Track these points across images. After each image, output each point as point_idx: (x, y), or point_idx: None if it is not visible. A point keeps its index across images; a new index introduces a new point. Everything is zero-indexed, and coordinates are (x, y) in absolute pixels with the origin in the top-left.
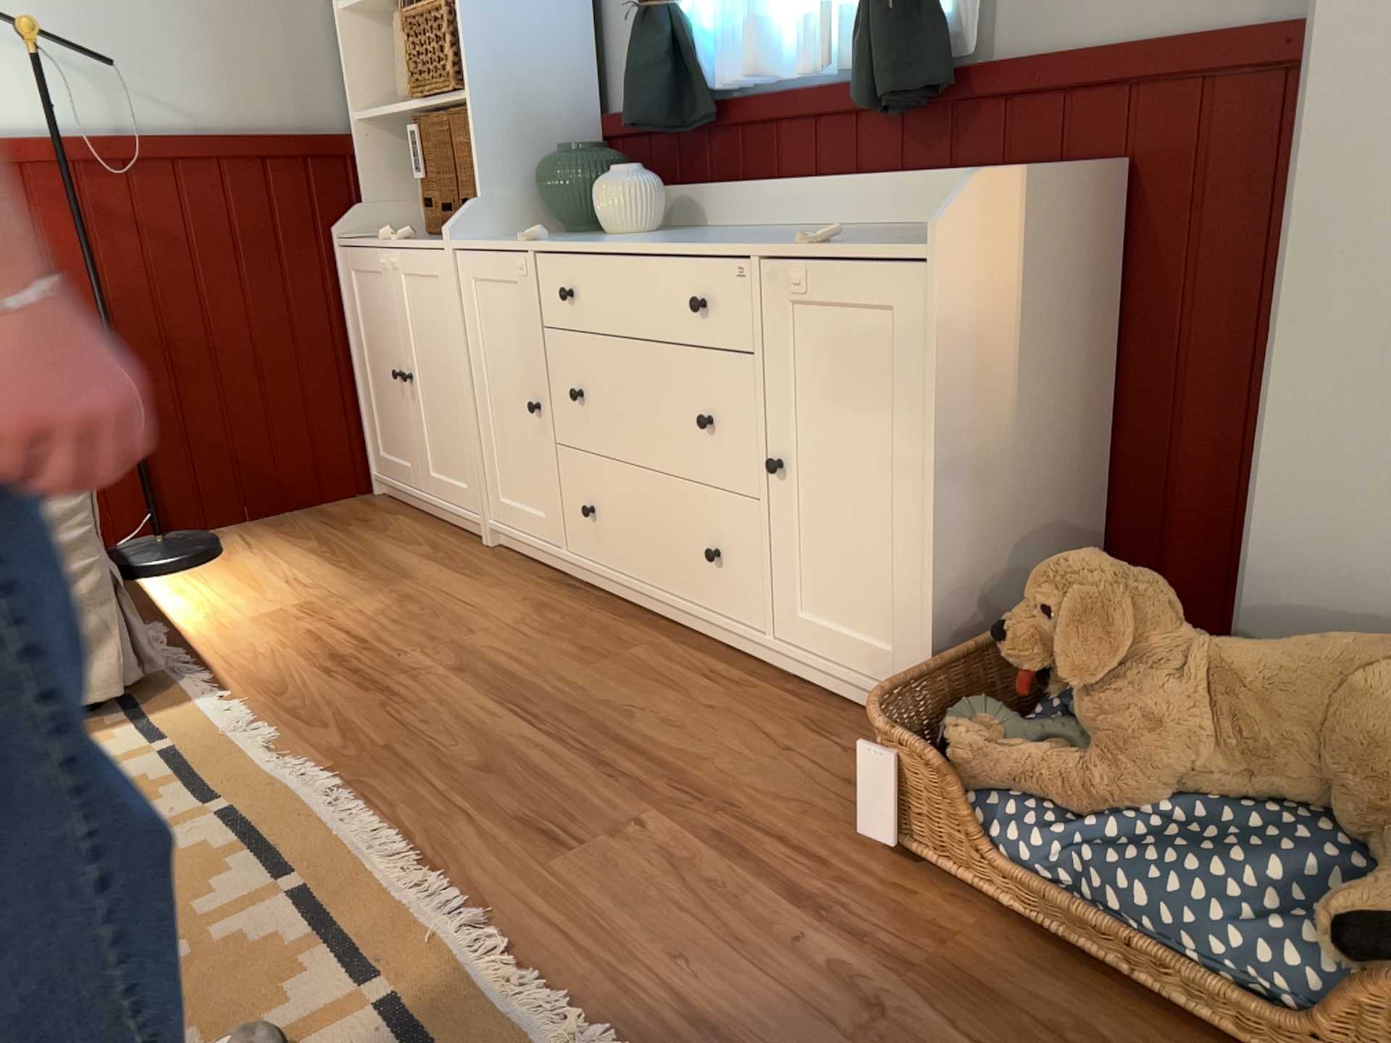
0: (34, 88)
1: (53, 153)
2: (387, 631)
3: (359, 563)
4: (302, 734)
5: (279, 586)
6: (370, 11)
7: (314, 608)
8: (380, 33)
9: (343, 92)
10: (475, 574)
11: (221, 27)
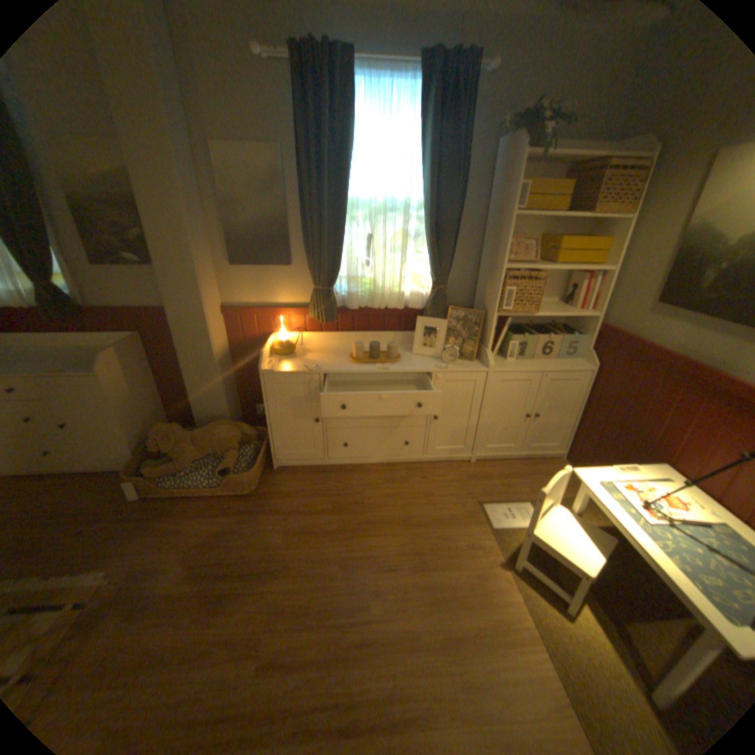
0: None
1: None
2: None
3: None
4: None
5: None
6: None
7: None
8: None
9: None
10: None
11: None
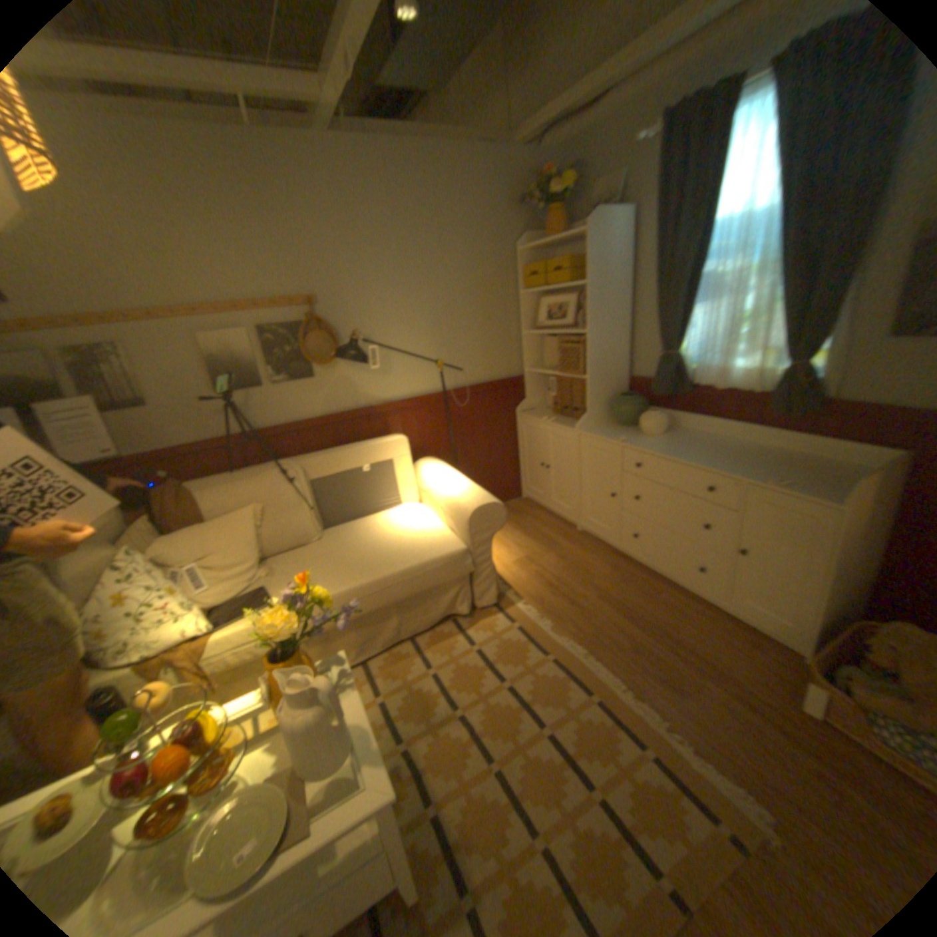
0: (430, 376)
1: (435, 398)
2: (562, 575)
3: (534, 536)
4: (559, 626)
5: (511, 546)
6: (531, 331)
7: (529, 559)
8: (534, 337)
9: (519, 359)
10: (580, 546)
11: (484, 345)
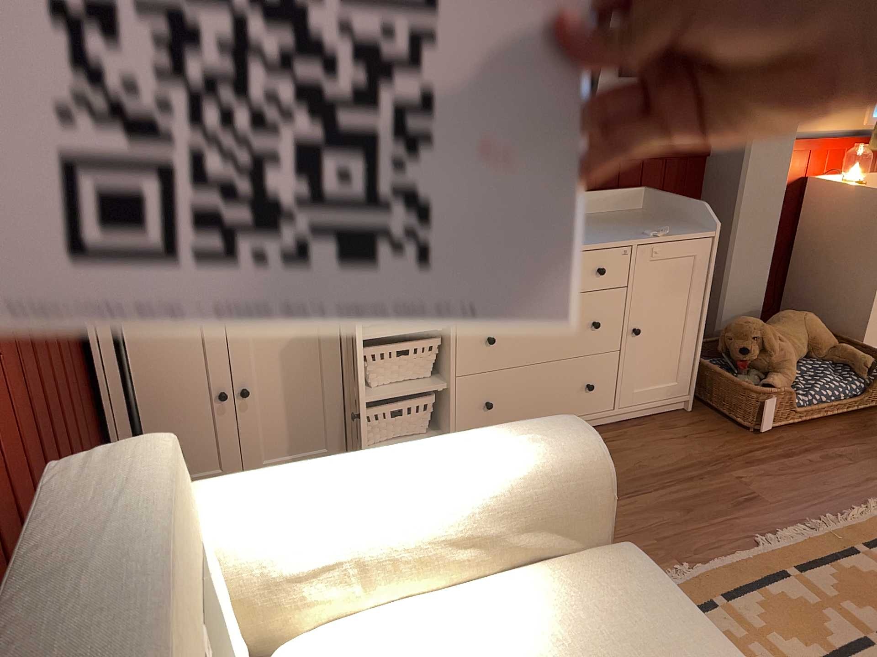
0: None
1: None
2: None
3: None
4: None
5: None
6: None
7: None
8: None
9: None
10: None
11: None
